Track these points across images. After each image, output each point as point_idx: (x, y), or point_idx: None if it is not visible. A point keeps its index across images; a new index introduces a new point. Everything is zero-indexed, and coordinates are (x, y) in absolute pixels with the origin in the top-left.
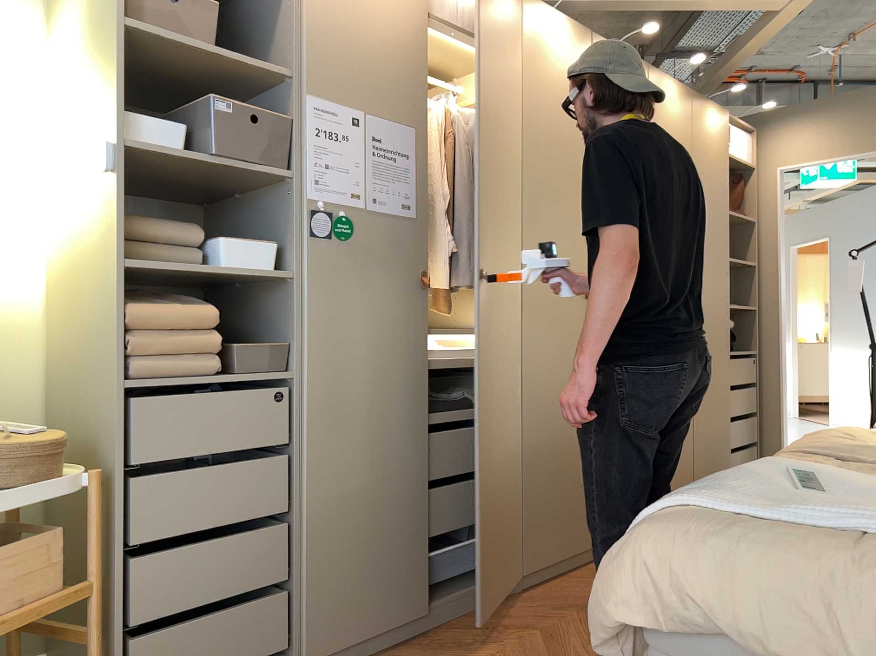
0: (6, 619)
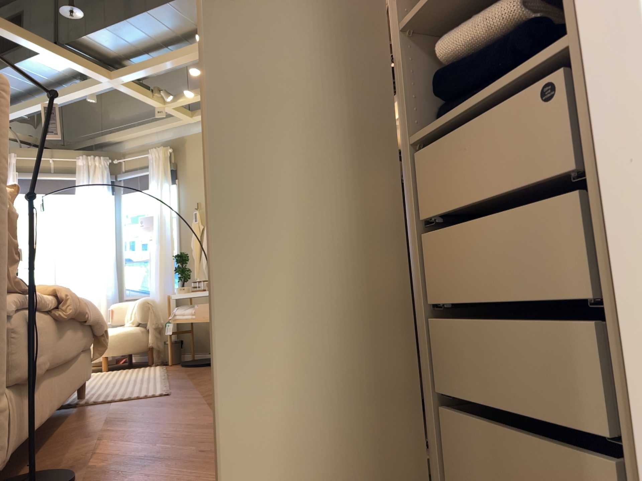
0: (204, 317)
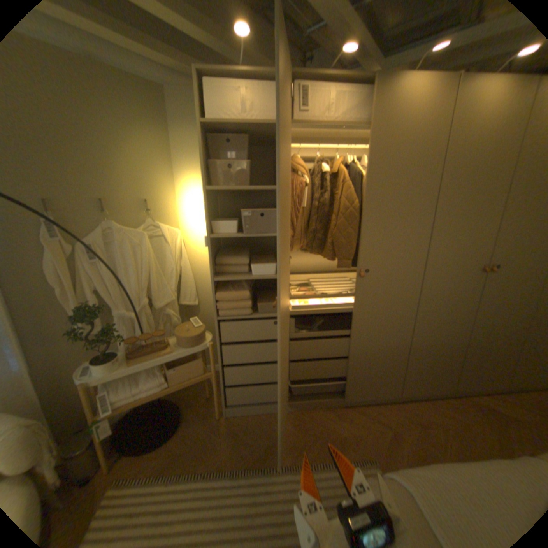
0: (185, 383)
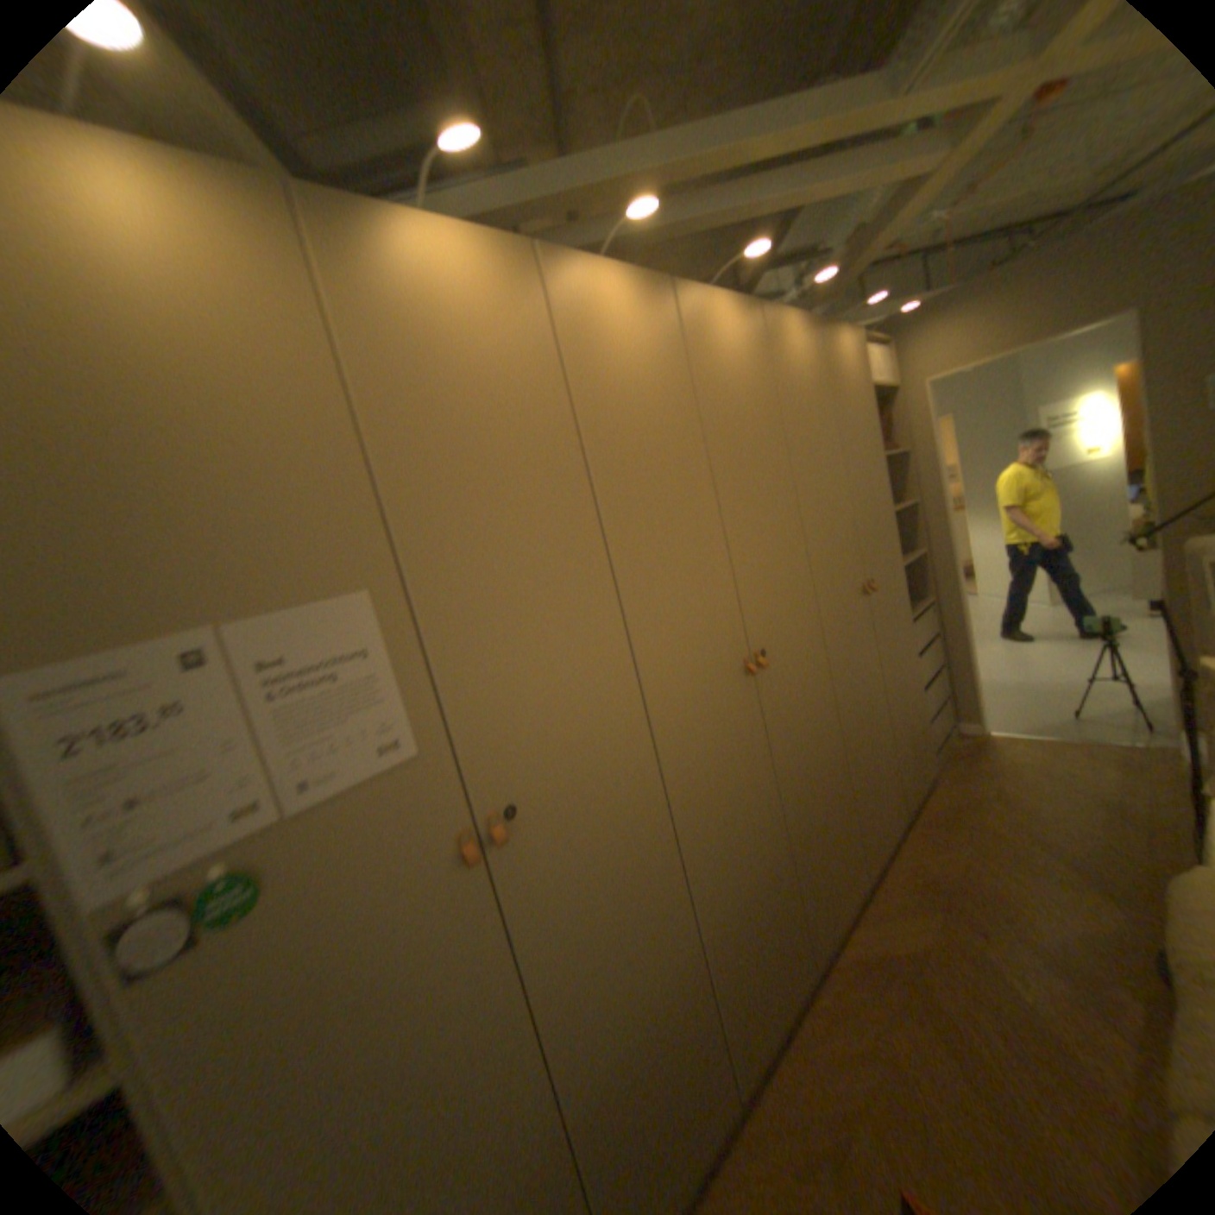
0: None
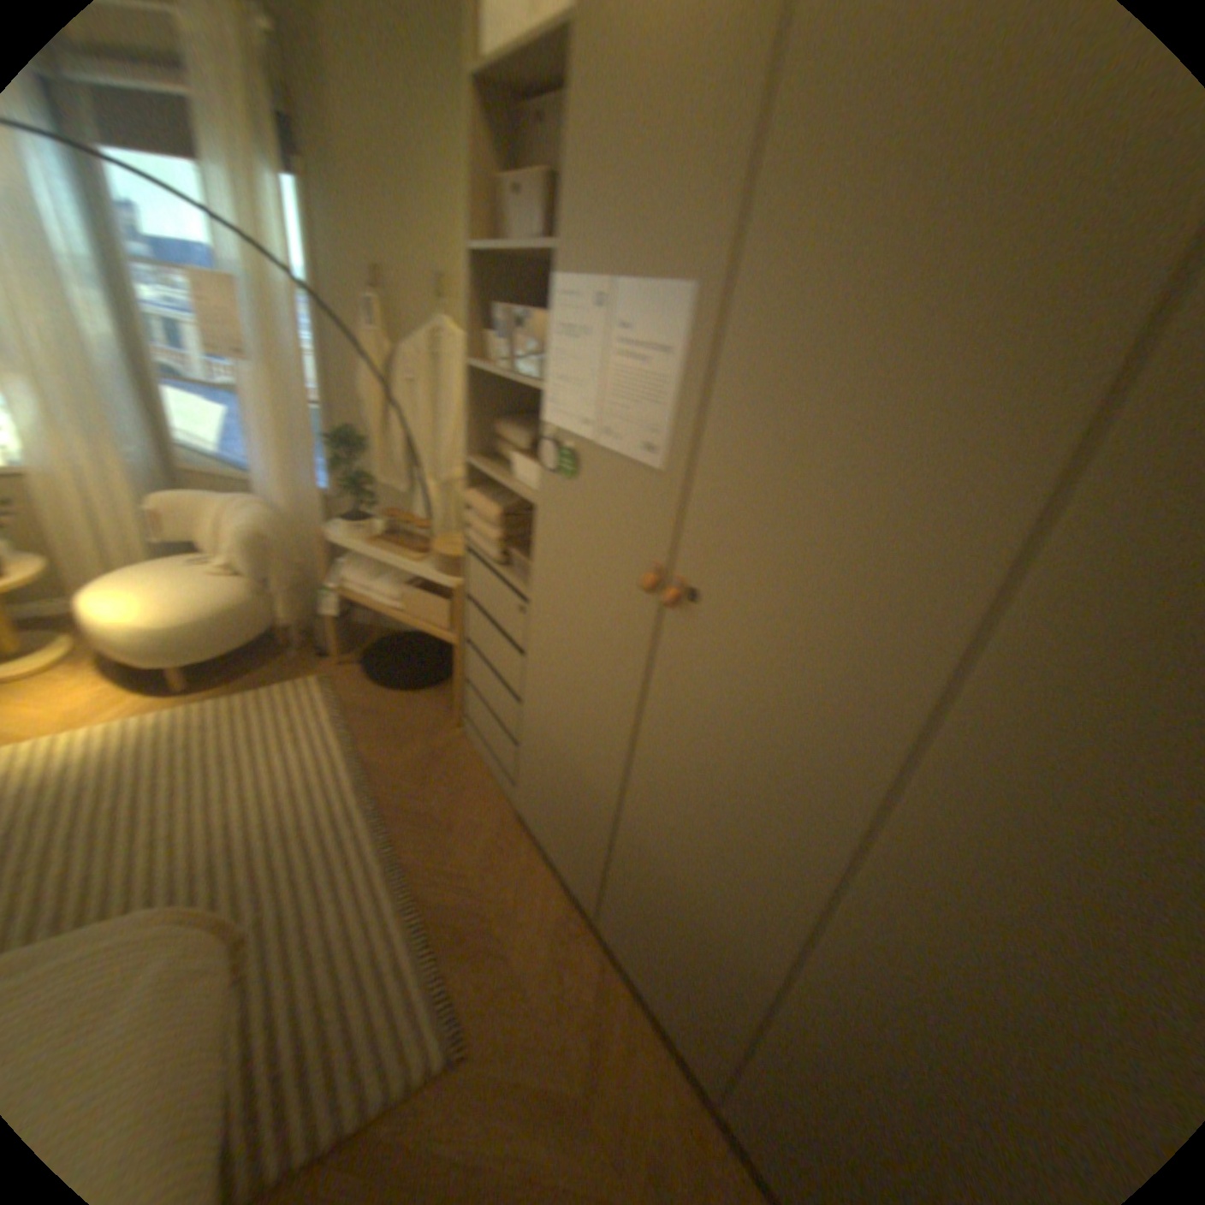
0: (419, 624)
